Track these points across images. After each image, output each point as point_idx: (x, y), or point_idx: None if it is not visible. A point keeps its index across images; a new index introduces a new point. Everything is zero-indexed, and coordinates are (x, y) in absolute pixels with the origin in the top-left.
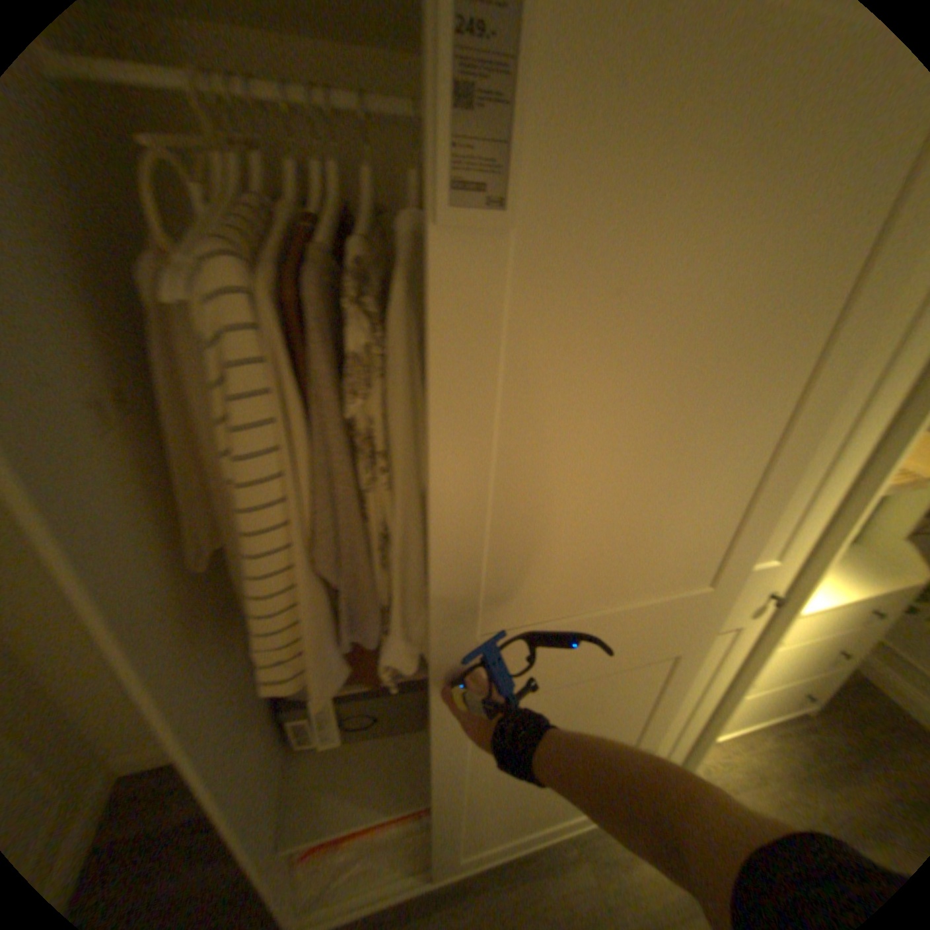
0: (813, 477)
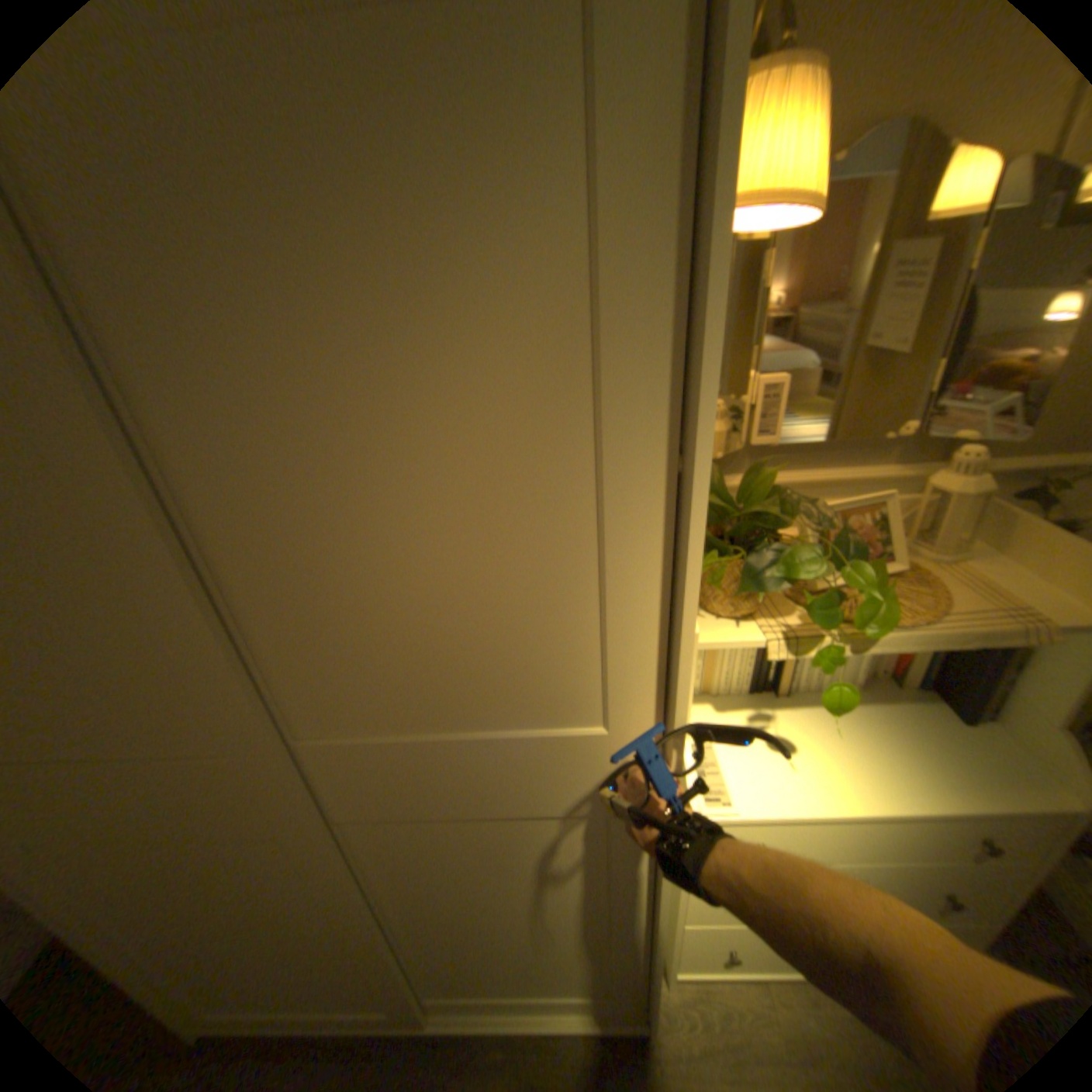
0: (575, 611)
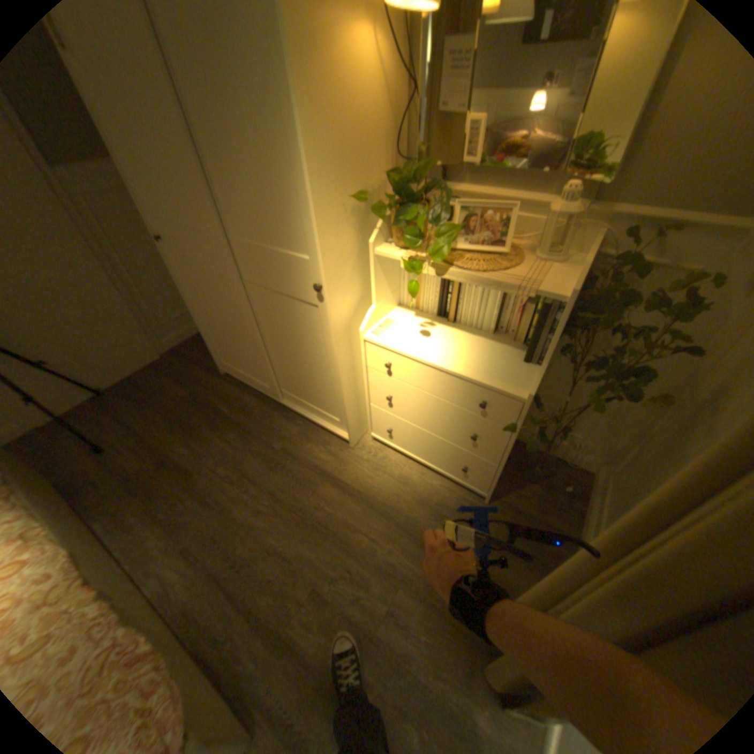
0: (291, 195)
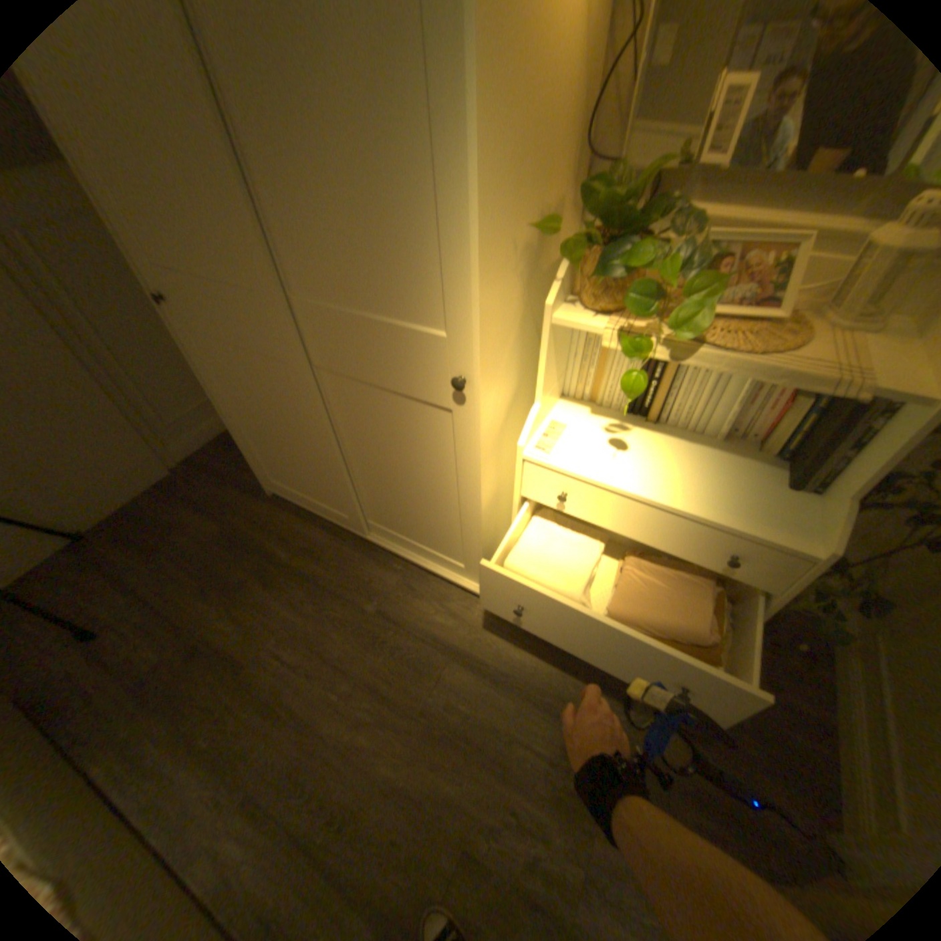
0: (423, 222)
